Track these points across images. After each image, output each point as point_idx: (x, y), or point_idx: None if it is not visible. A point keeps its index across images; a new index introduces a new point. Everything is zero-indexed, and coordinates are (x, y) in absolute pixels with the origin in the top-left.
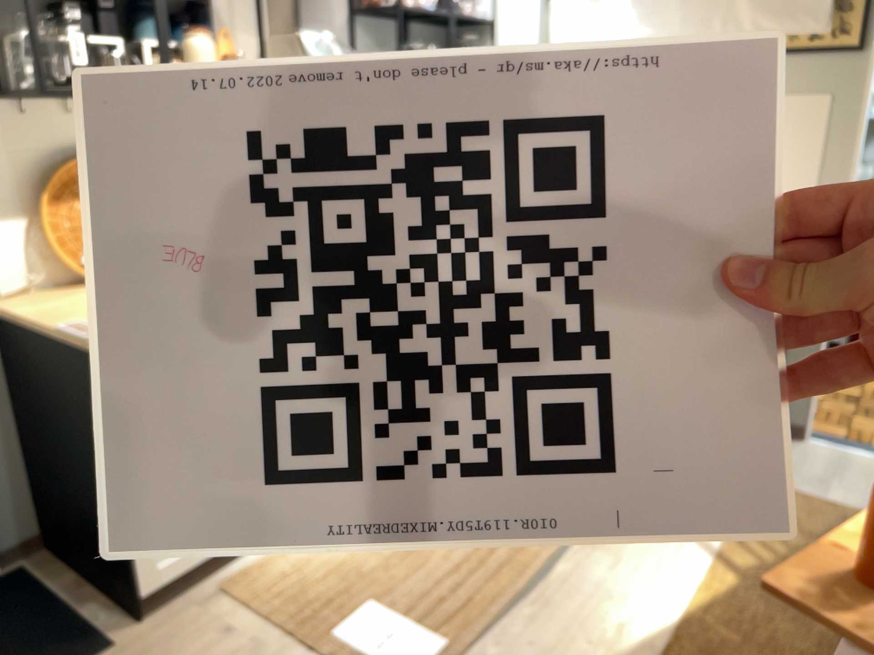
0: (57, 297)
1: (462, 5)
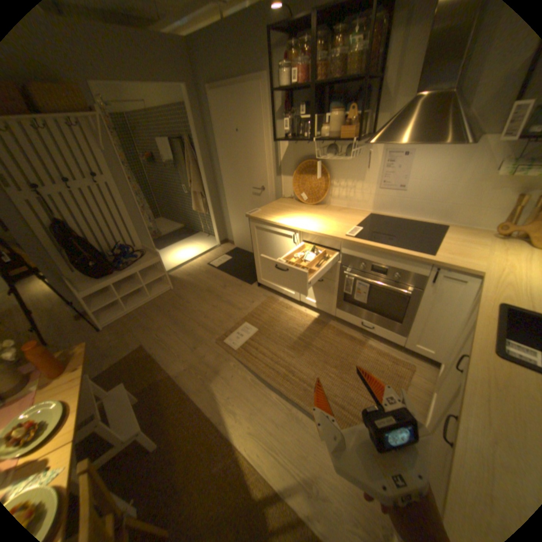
0: (288, 202)
1: None
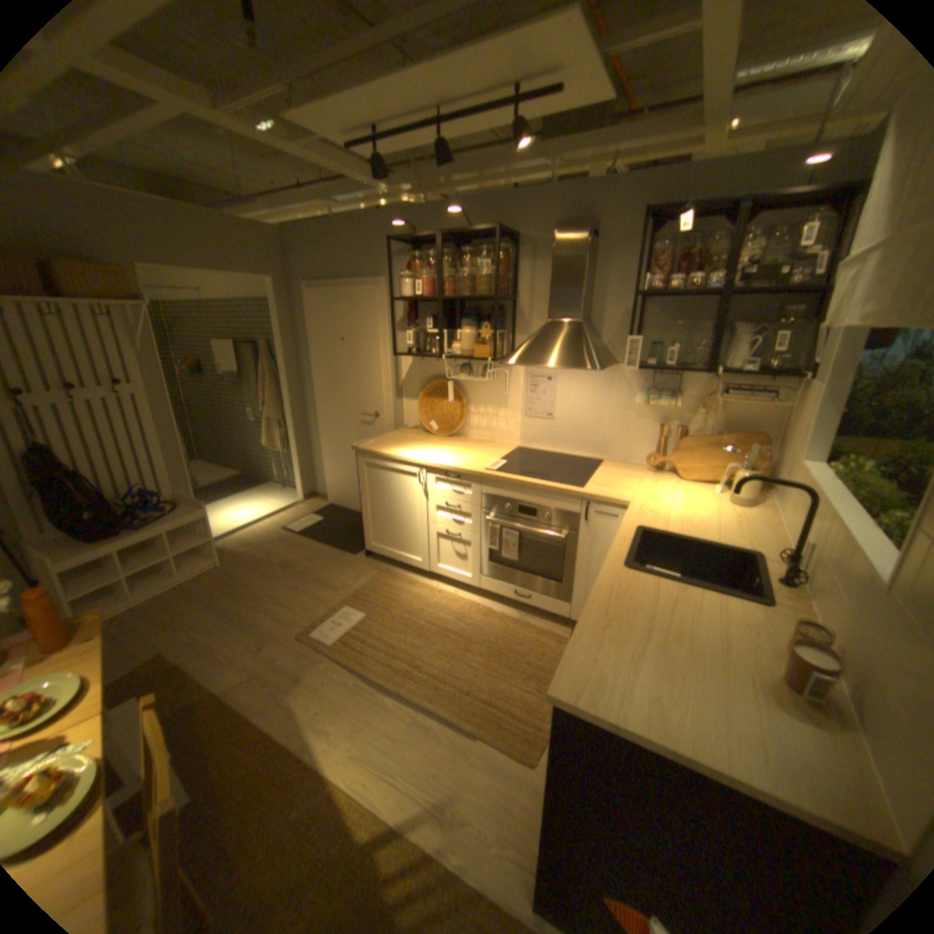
0: (413, 433)
1: (786, 272)
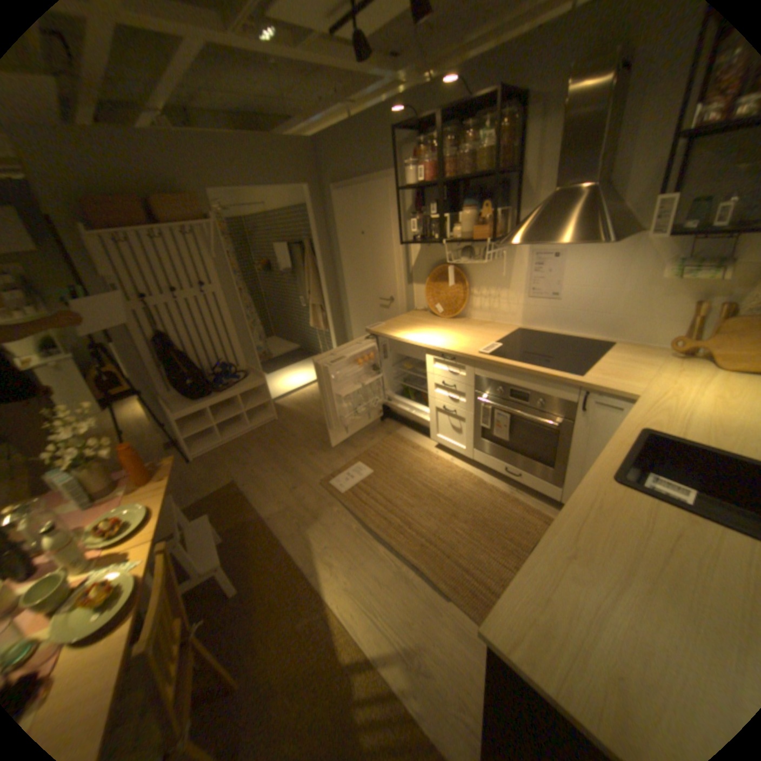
0: (419, 315)
1: None
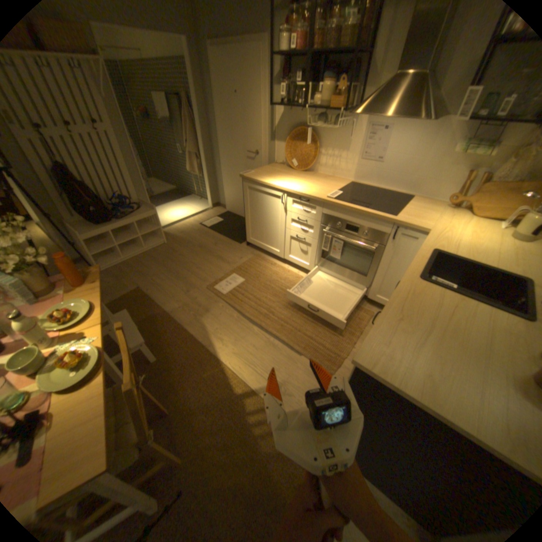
0: (280, 167)
1: None
